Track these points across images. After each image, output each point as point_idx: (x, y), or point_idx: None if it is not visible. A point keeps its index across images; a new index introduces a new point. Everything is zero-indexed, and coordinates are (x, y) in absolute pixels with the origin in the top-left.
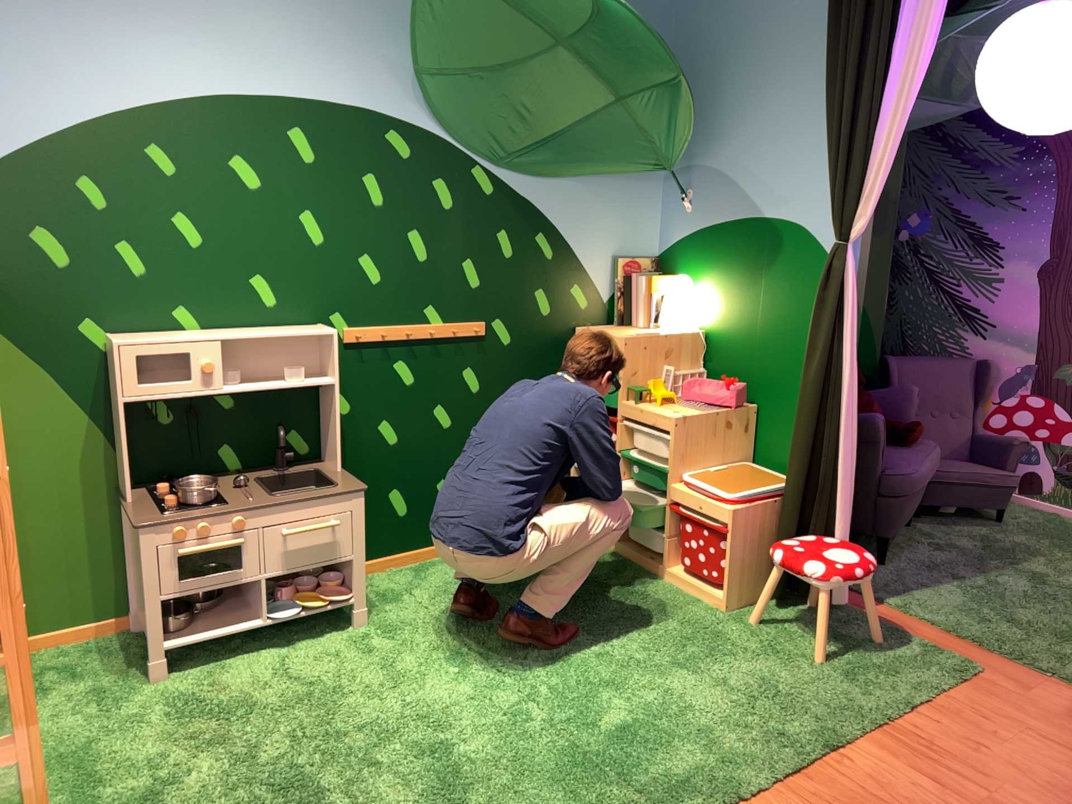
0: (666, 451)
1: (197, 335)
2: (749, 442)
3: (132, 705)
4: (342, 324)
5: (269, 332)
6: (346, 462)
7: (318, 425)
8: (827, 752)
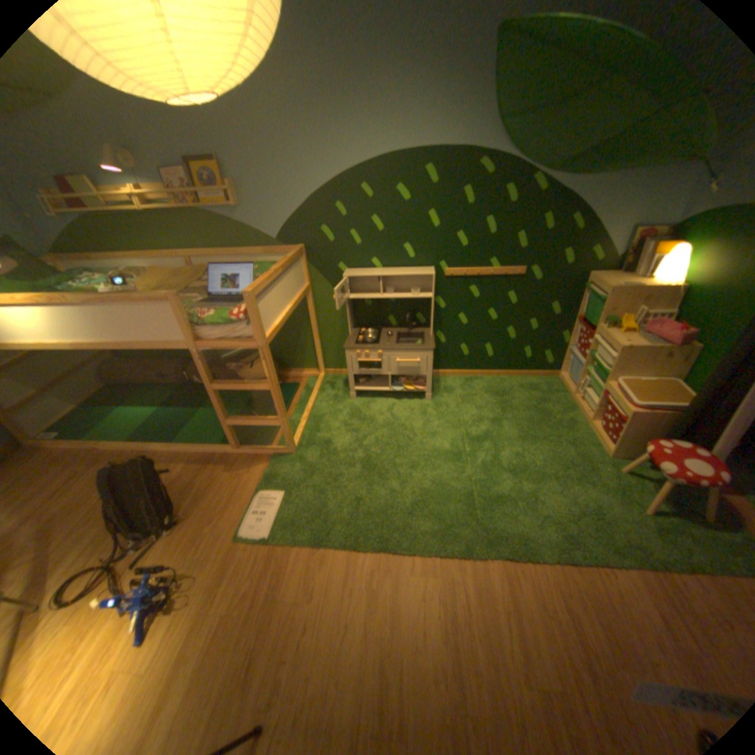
0: (613, 362)
1: (375, 273)
2: (686, 368)
3: (341, 406)
4: (444, 268)
5: (404, 273)
6: (441, 329)
7: (429, 312)
8: (603, 567)
